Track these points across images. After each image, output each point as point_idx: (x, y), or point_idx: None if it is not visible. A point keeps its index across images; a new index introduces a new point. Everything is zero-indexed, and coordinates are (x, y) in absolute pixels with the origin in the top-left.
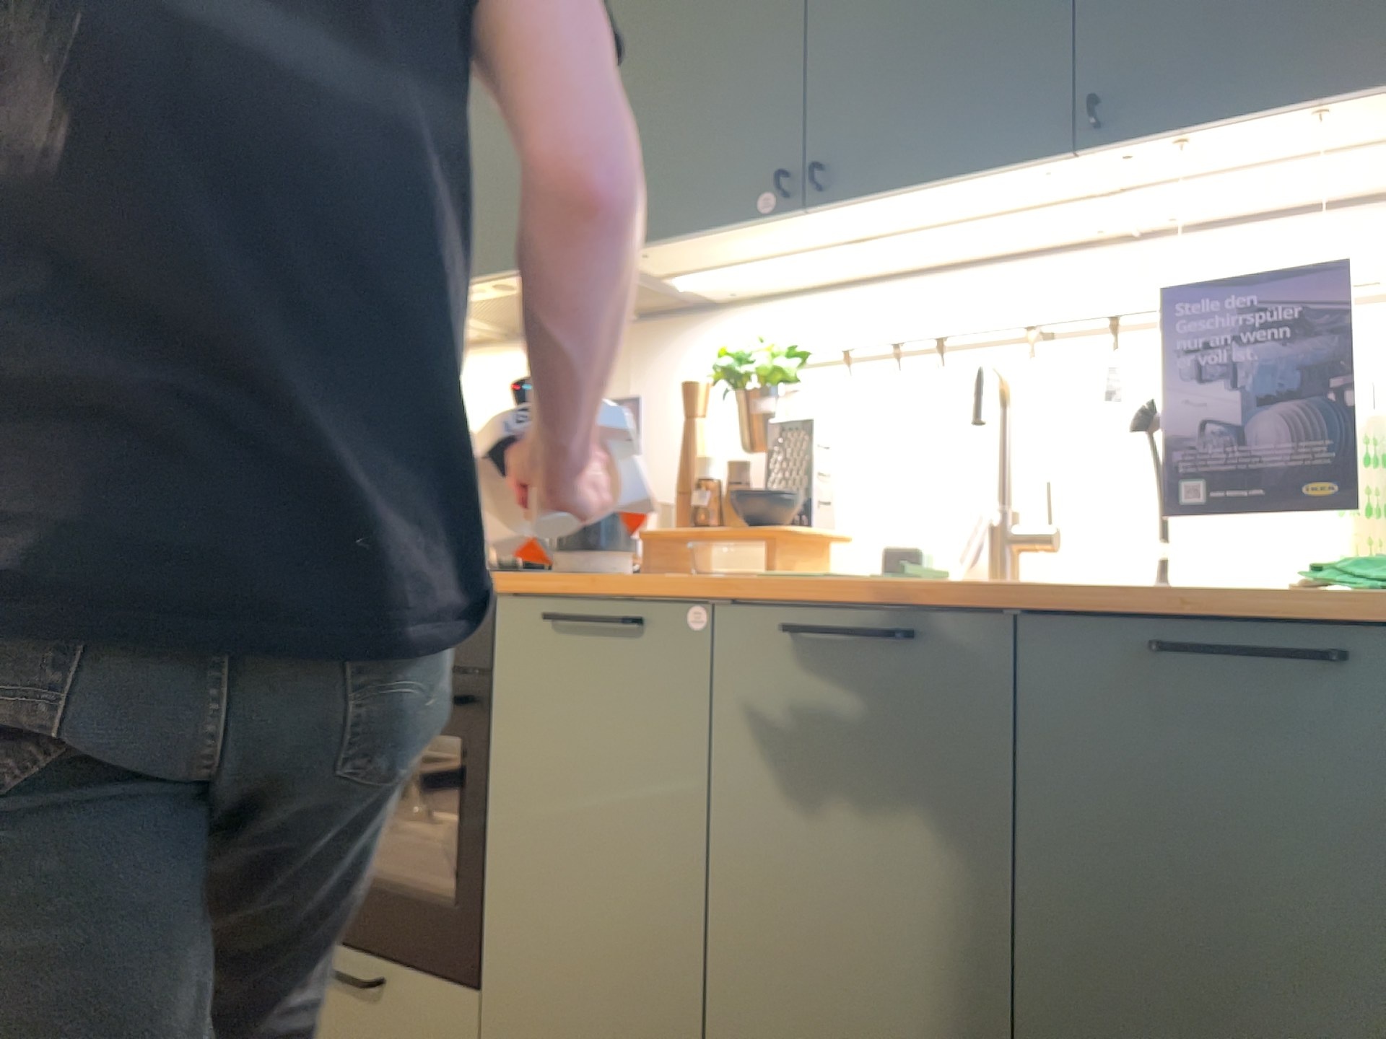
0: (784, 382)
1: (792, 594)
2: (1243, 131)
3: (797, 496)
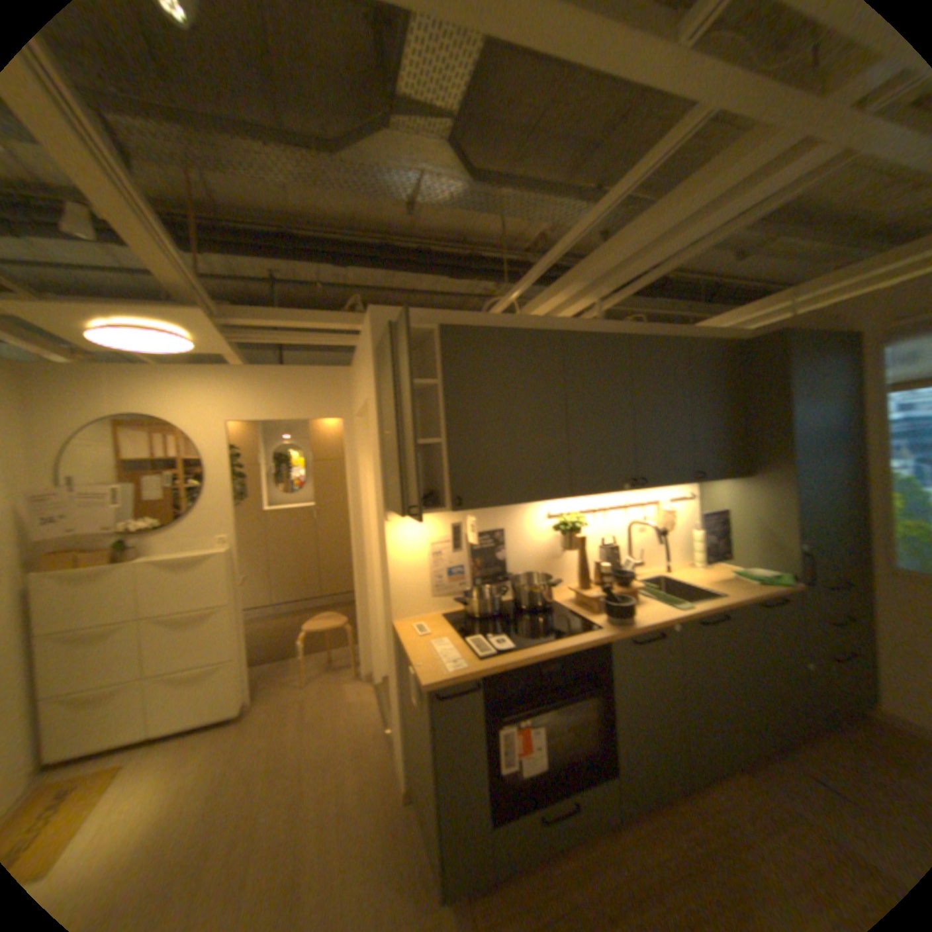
0: (577, 527)
1: (703, 614)
2: (712, 480)
3: (618, 570)
